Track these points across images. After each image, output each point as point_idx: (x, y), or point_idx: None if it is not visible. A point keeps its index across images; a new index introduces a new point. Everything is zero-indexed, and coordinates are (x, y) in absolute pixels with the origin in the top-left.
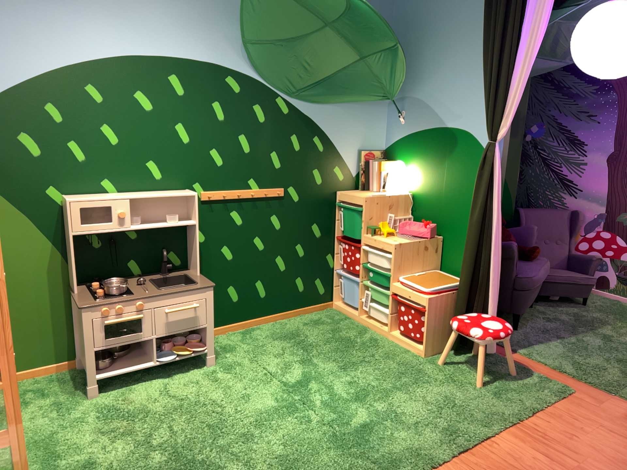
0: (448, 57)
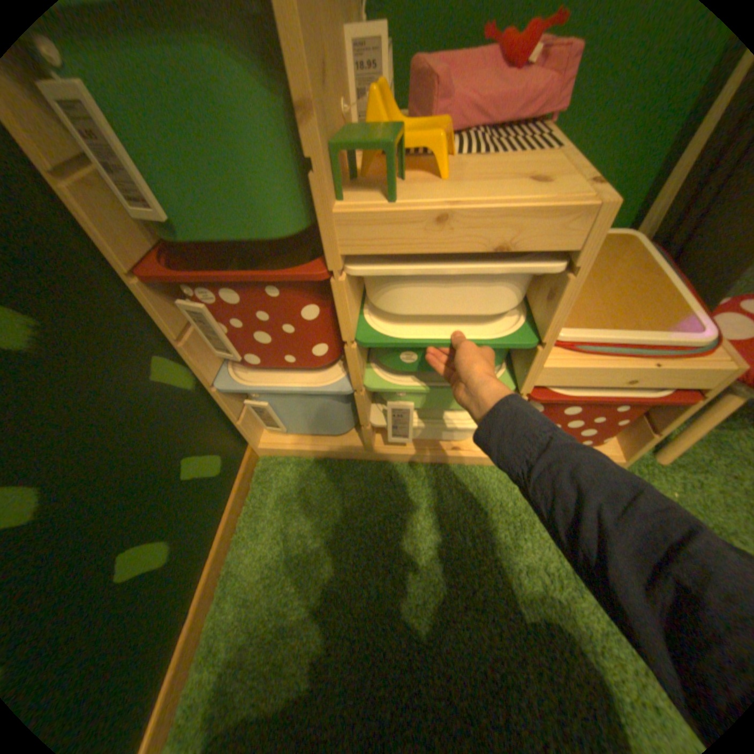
0: None
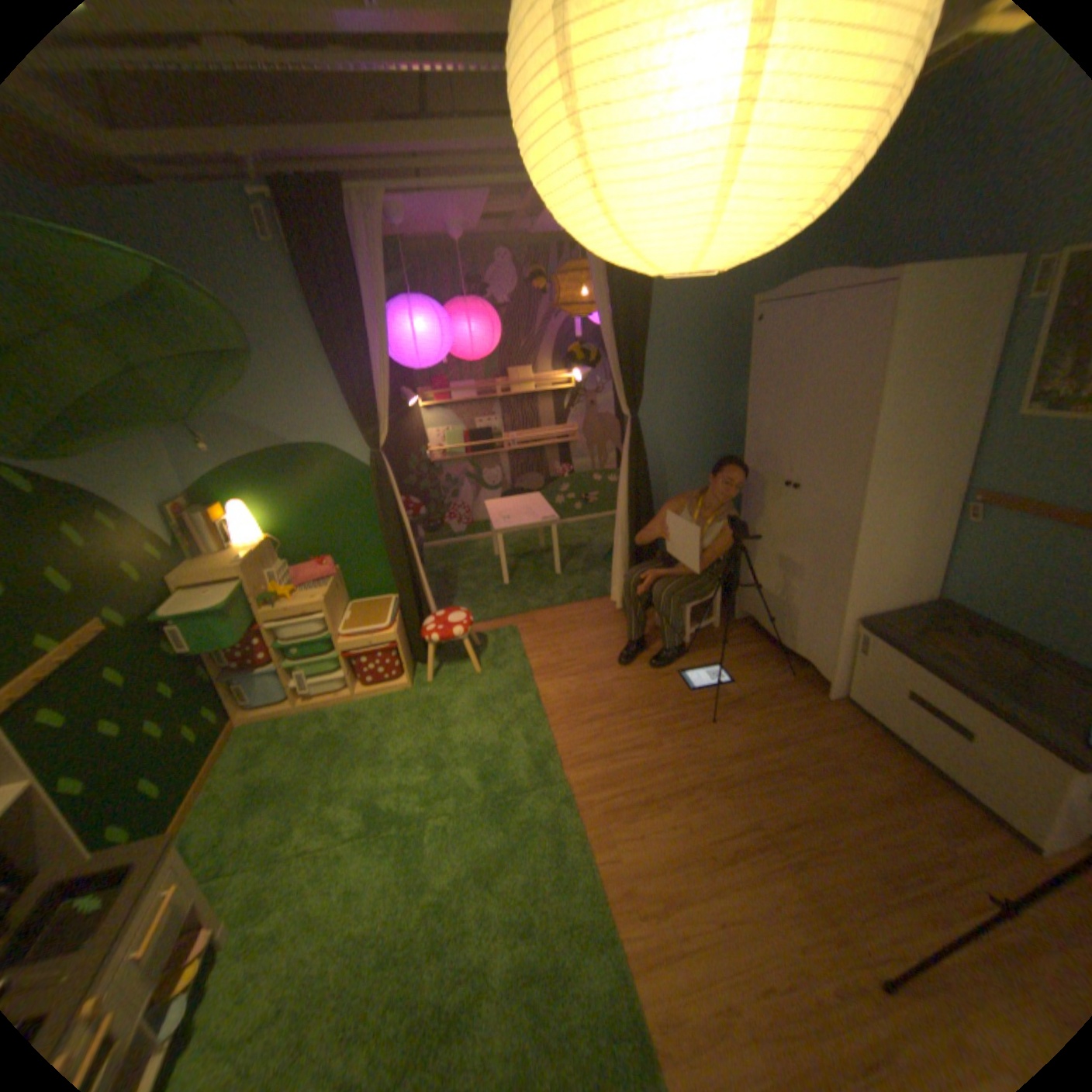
0: (254, 357)
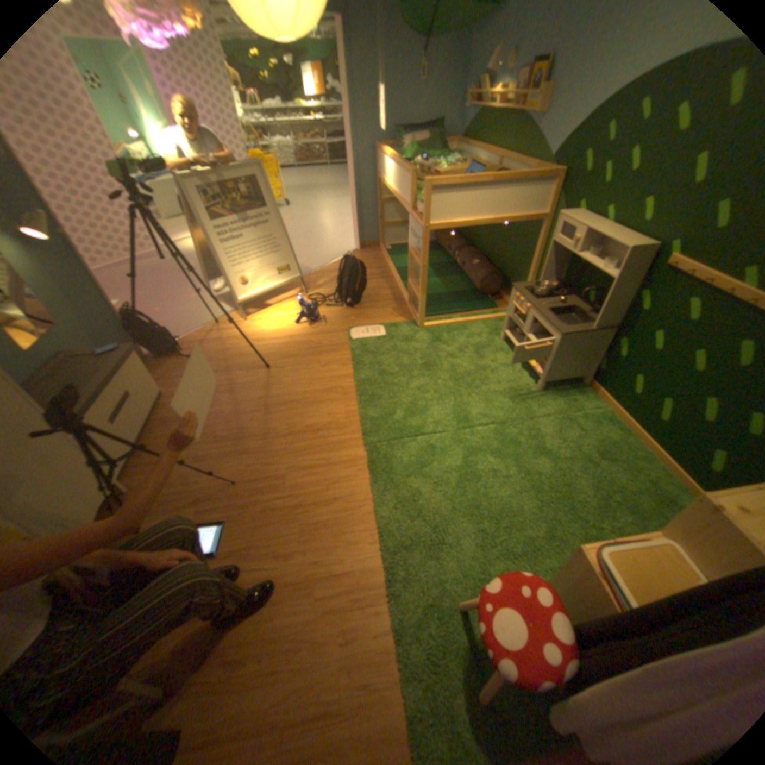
0: None
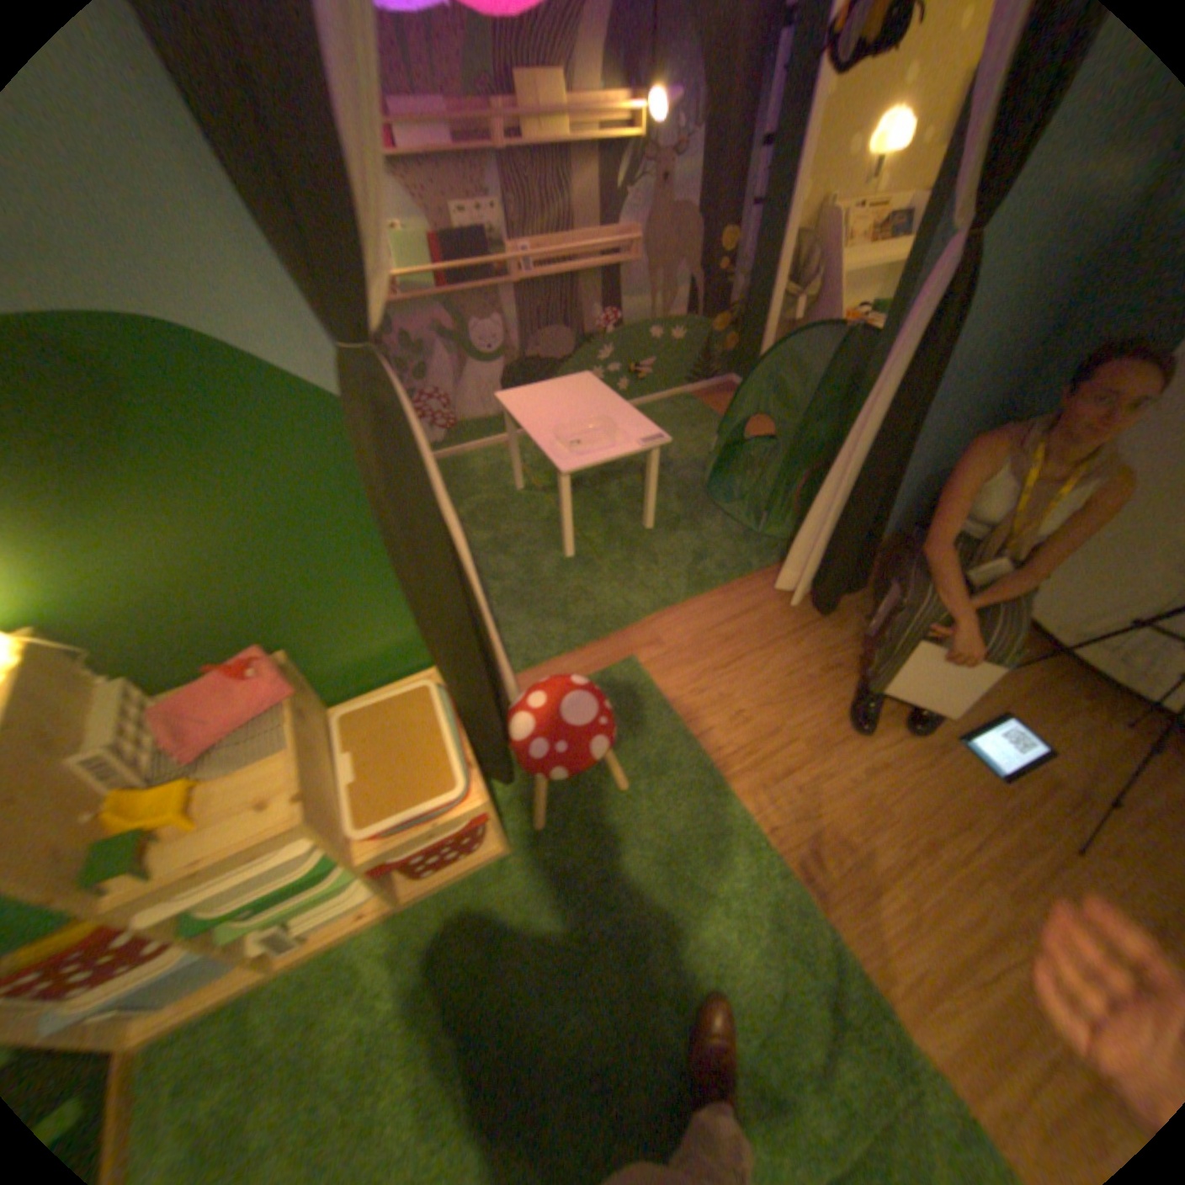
0: None
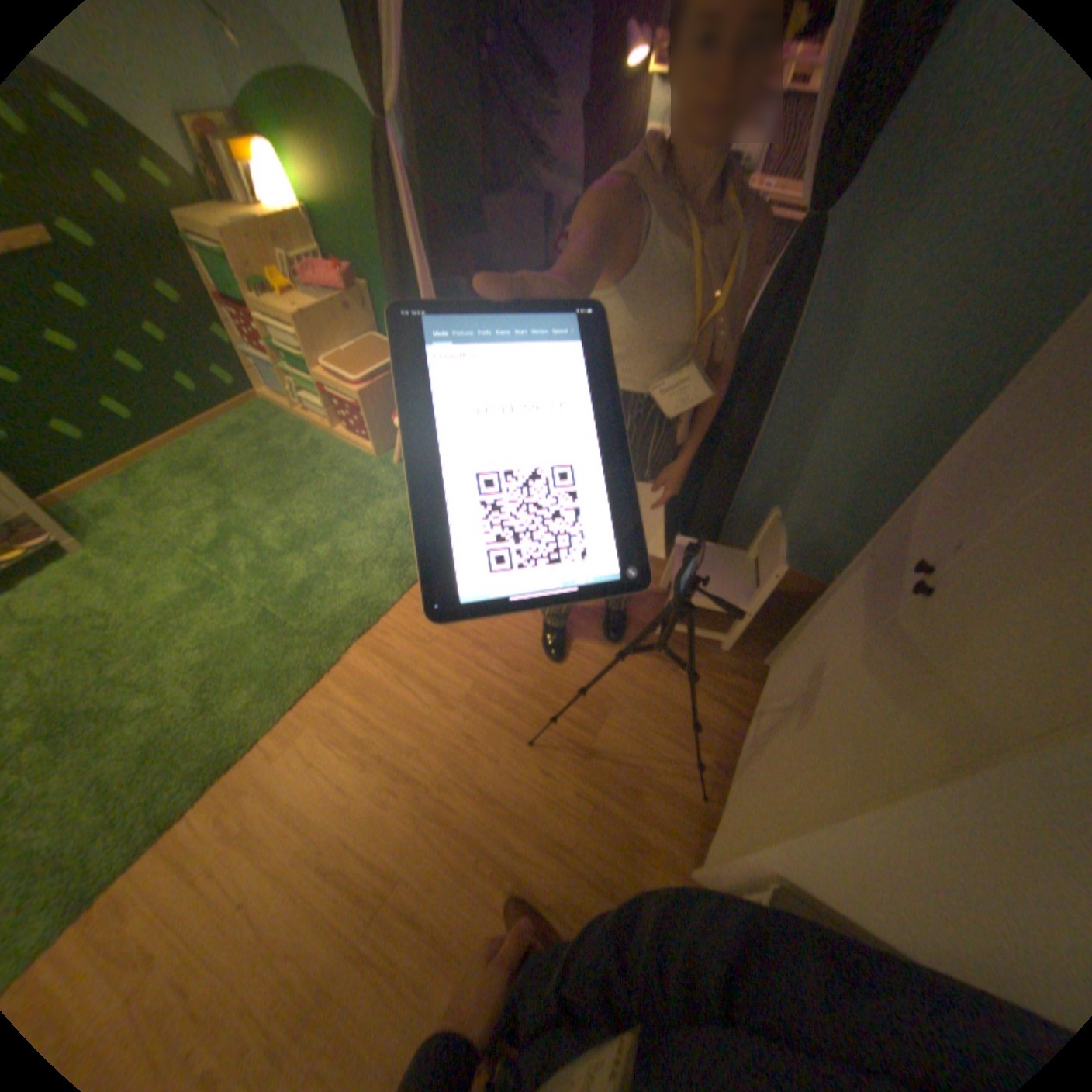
0: None
